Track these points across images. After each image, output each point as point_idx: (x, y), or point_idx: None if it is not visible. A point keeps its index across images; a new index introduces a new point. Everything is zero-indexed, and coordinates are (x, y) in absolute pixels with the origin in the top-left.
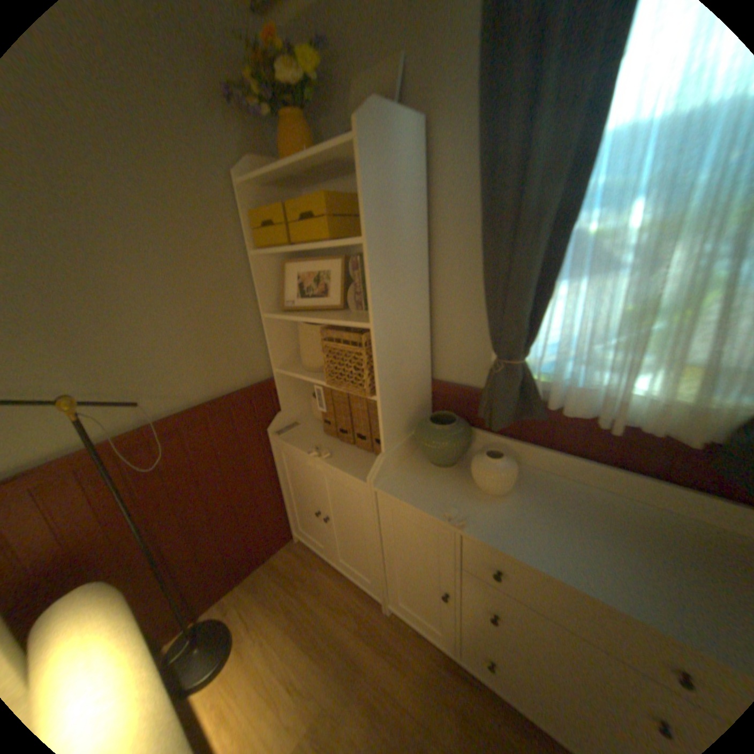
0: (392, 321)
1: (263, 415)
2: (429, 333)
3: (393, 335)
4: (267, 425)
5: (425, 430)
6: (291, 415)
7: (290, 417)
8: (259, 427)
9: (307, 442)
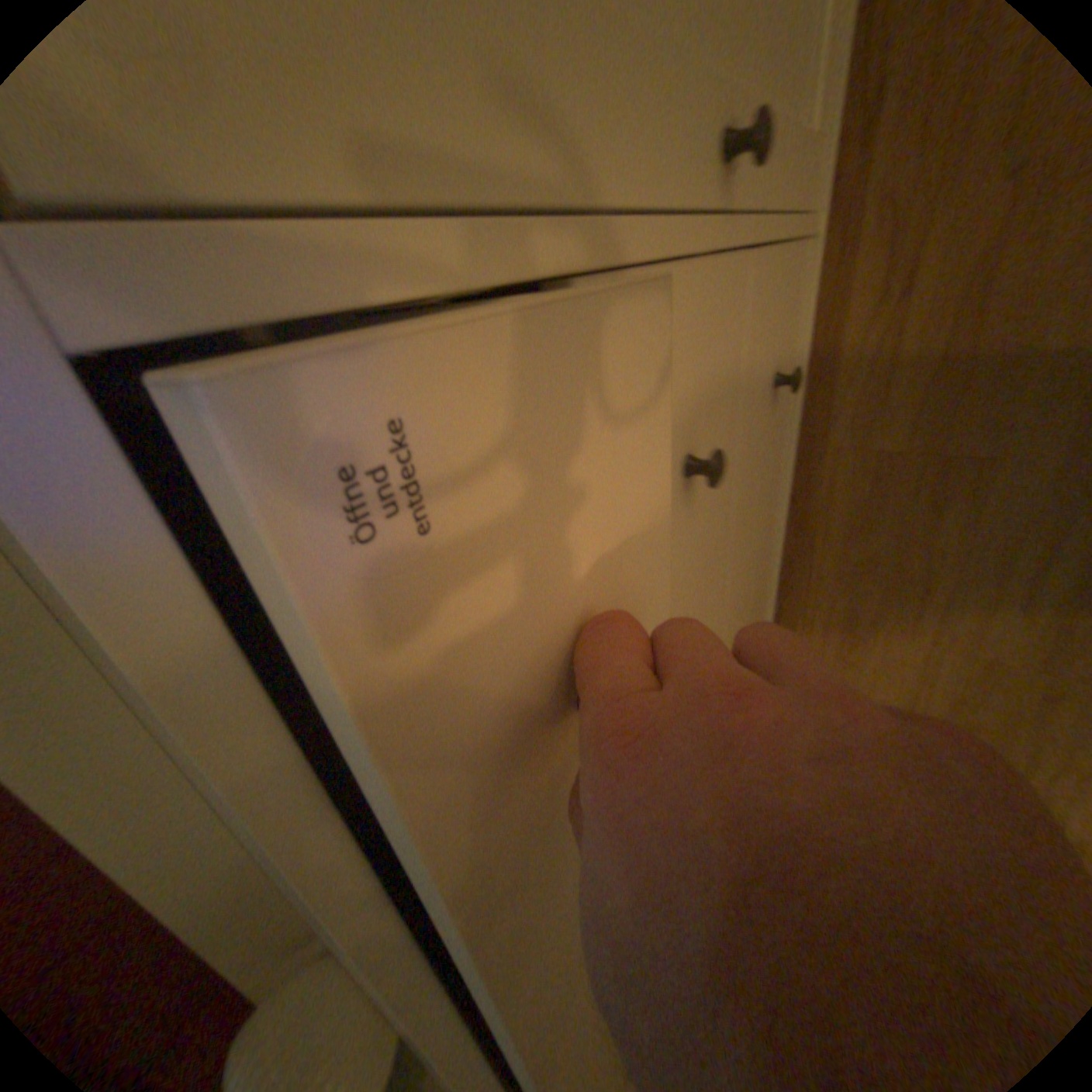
0: None
1: None
2: None
3: None
4: None
5: None
6: None
7: None
8: None
9: None
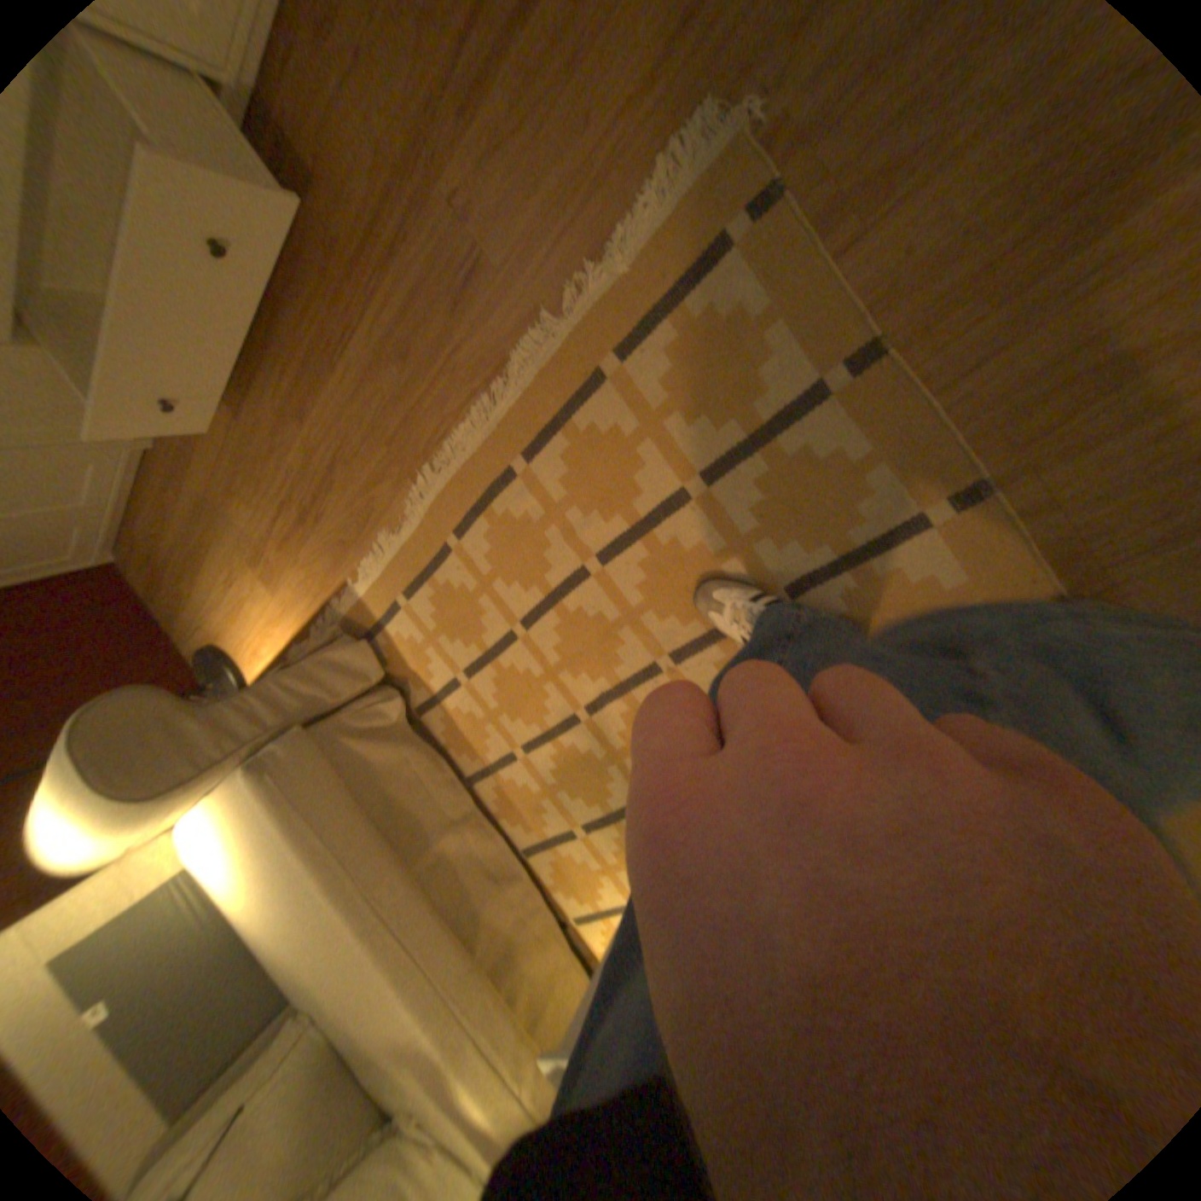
0: None
1: None
2: None
3: None
4: None
5: None
6: None
7: None
8: None
9: None
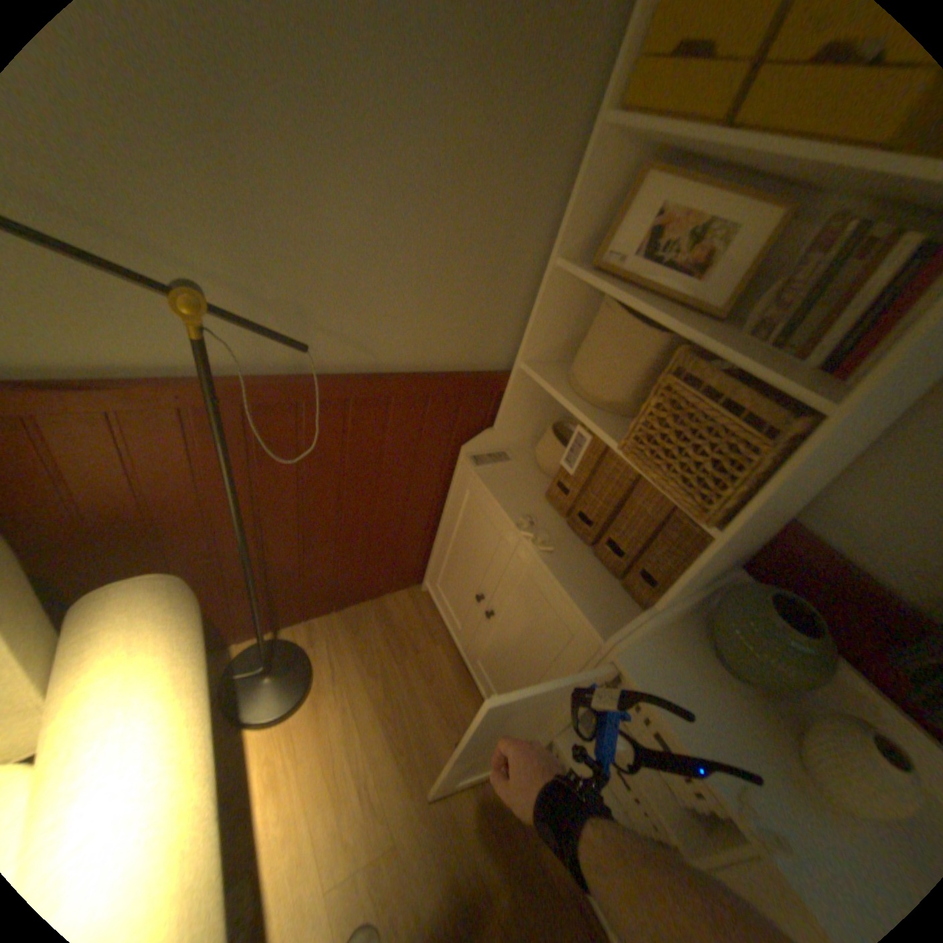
0: (873, 416)
1: (466, 425)
2: (870, 449)
3: (847, 442)
4: (464, 441)
5: (759, 621)
6: (503, 440)
7: (500, 444)
8: (453, 439)
9: (517, 502)
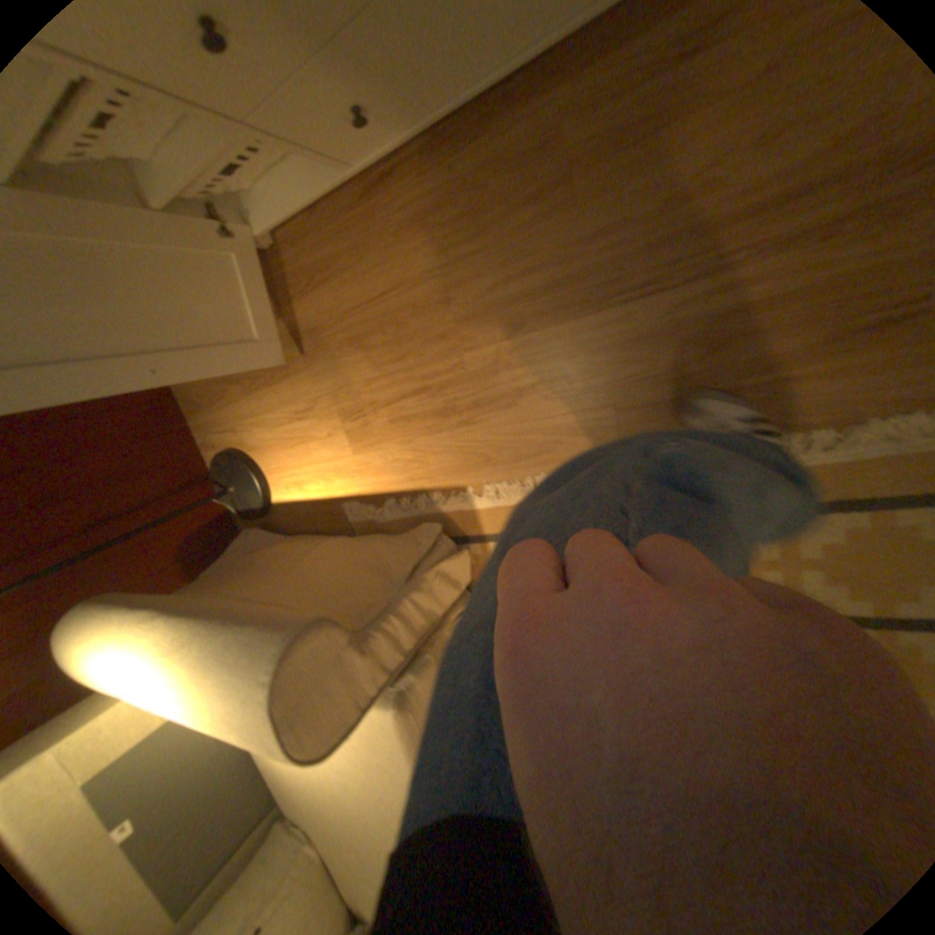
0: None
1: None
2: None
3: None
4: None
5: None
6: None
7: None
8: None
9: None
